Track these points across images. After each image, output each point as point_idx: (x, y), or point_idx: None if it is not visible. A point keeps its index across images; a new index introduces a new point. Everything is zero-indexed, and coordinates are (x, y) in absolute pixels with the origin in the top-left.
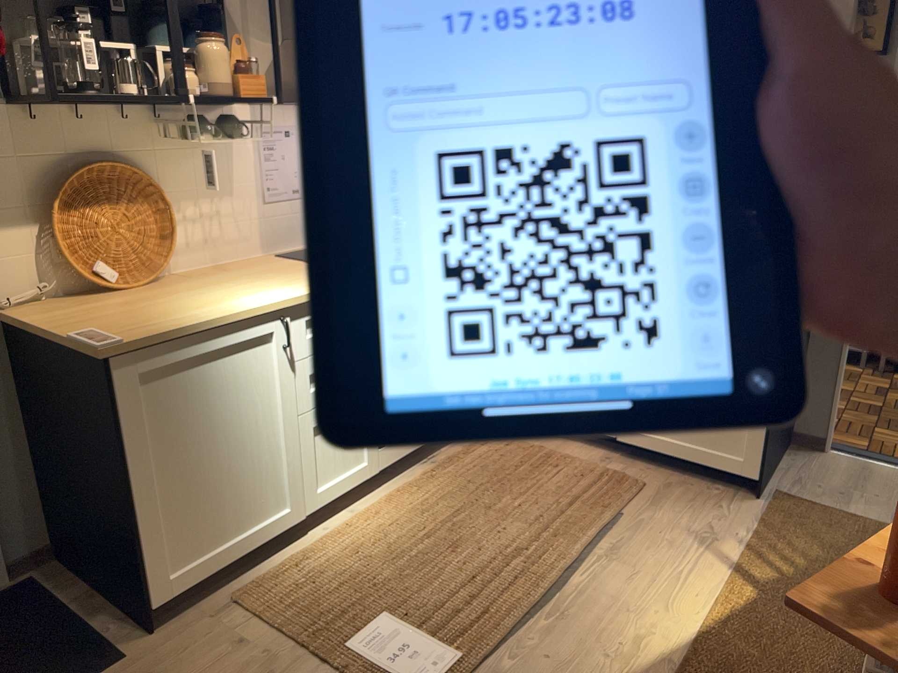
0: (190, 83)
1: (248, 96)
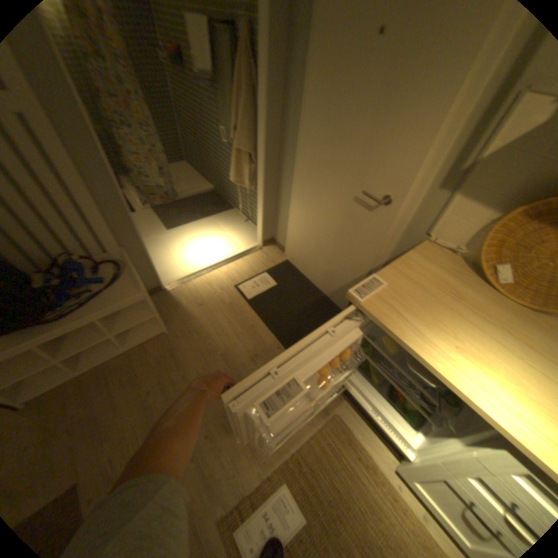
0: None
1: None
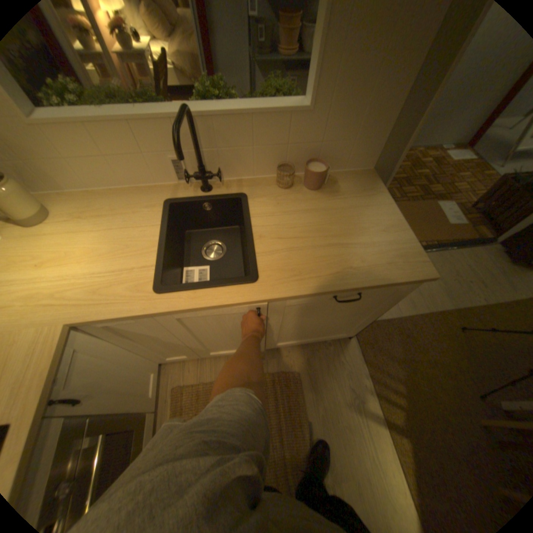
0: None
1: None
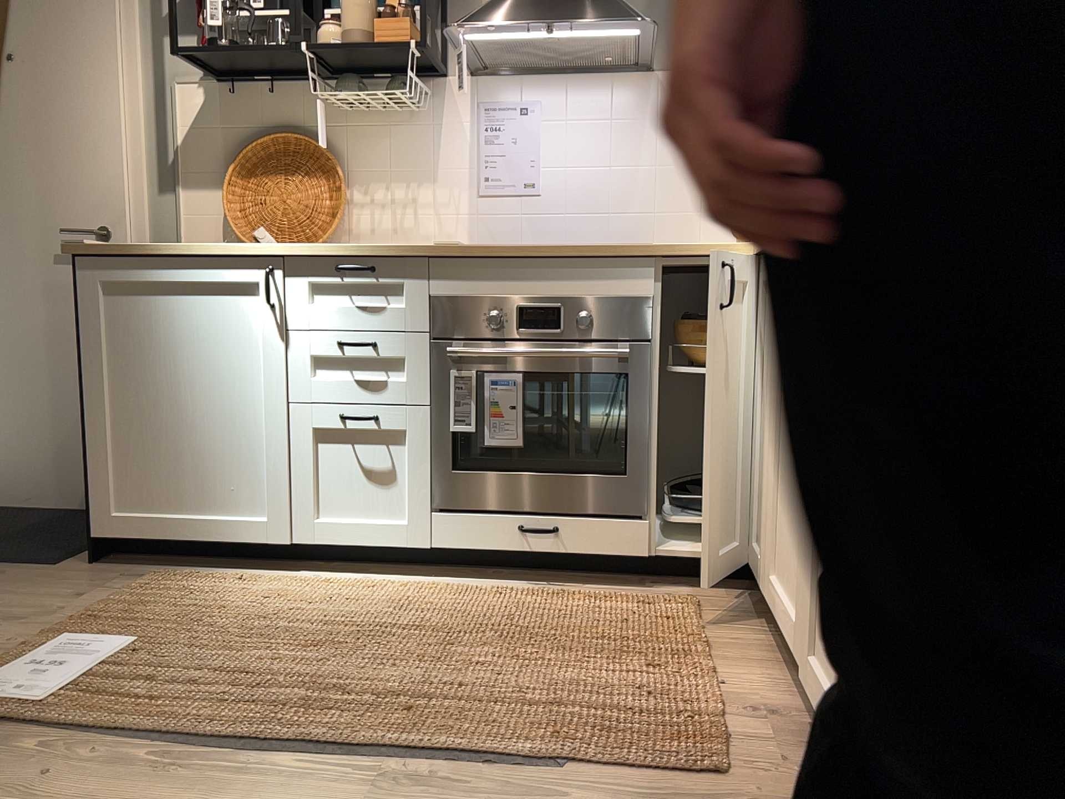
0: (325, 35)
1: (381, 42)
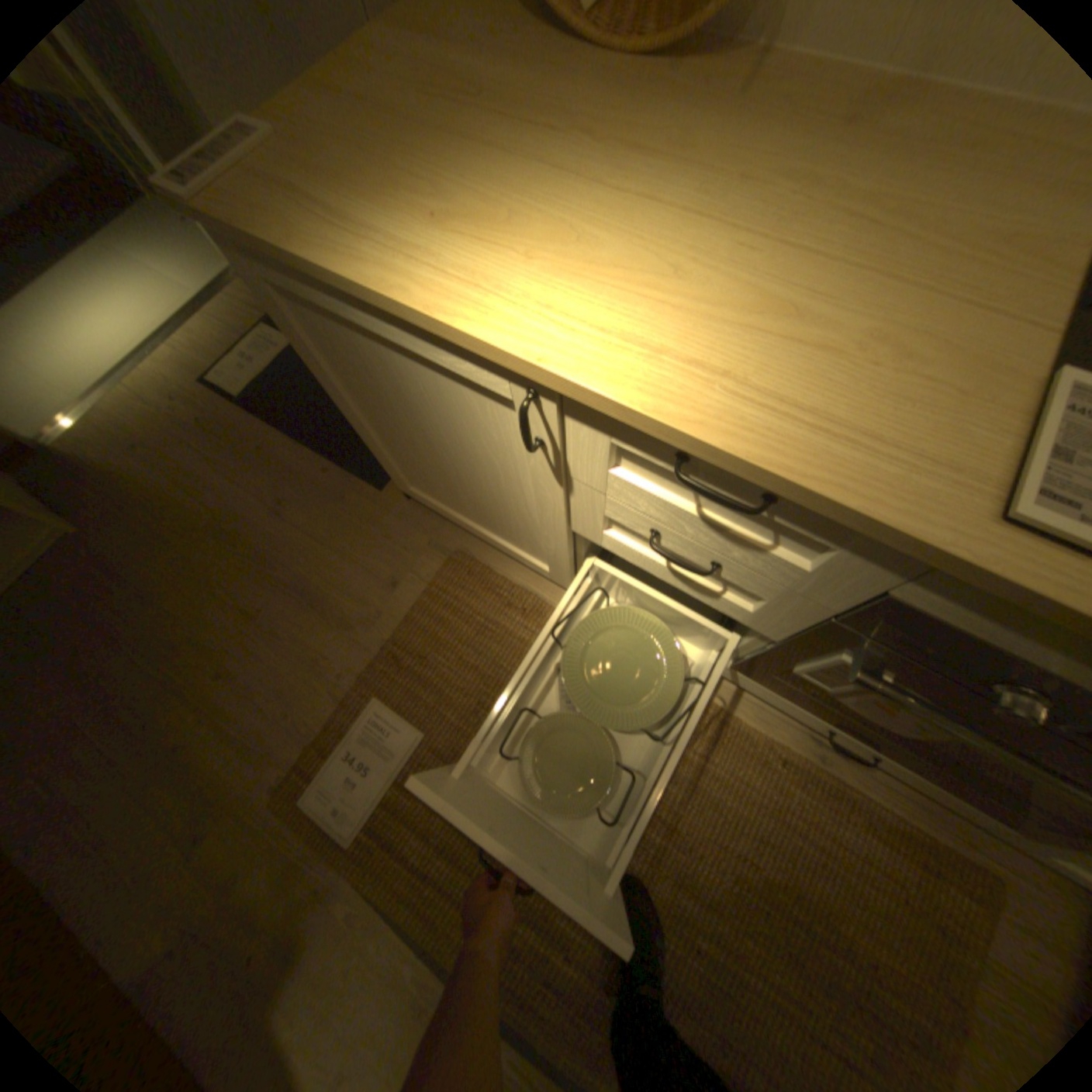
0: None
1: None
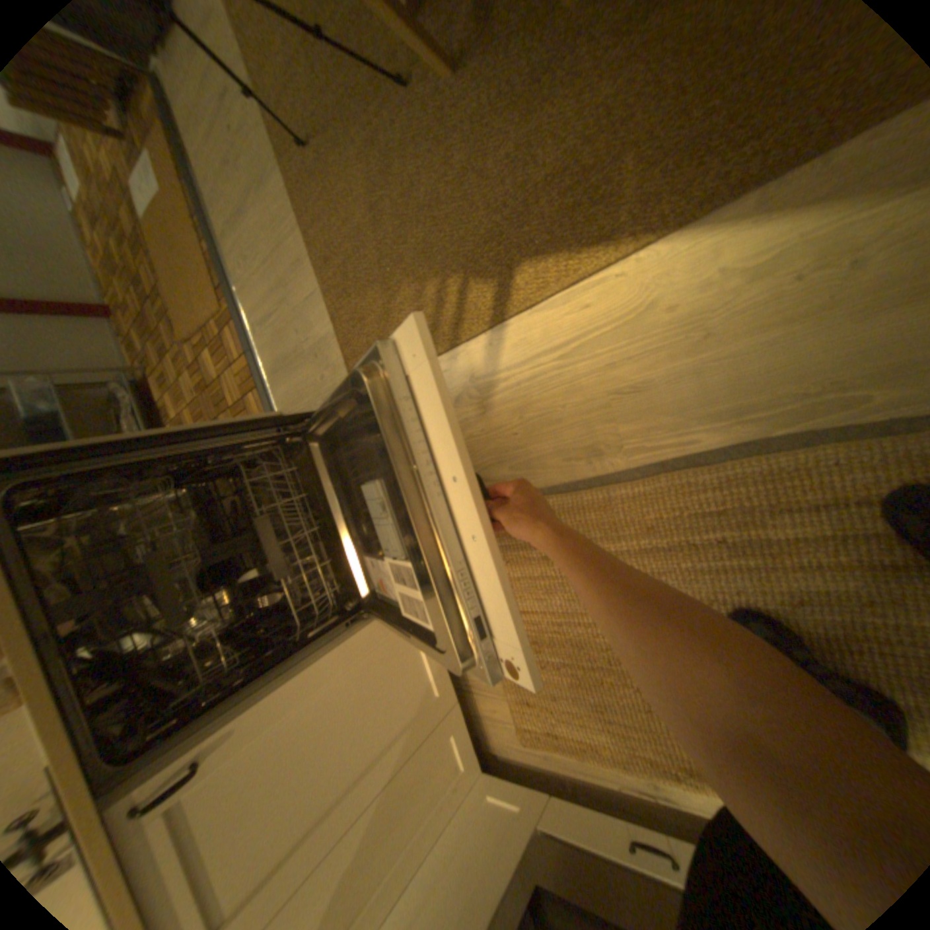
0: None
1: None
